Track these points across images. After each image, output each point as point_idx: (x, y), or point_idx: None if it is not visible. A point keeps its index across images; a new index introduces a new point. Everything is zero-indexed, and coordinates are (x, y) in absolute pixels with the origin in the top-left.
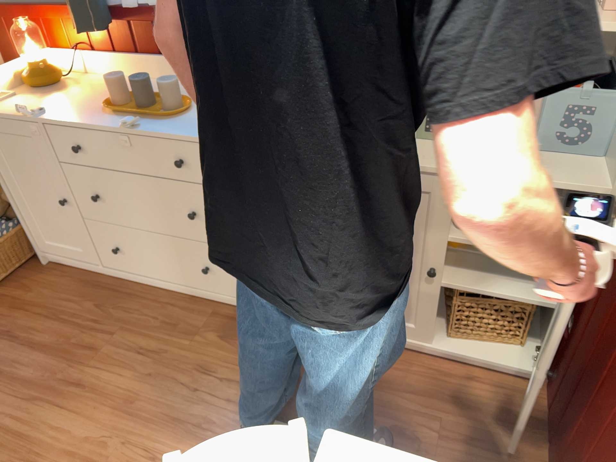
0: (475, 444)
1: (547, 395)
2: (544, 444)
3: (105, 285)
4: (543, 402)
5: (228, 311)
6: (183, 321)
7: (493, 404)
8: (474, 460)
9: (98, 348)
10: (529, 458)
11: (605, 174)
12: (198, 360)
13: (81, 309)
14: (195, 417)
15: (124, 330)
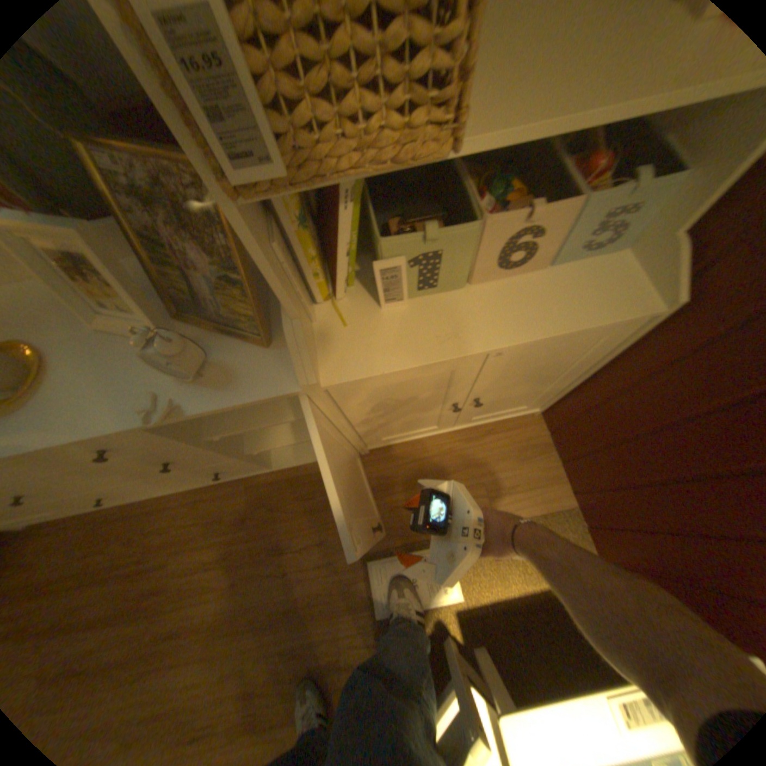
0: (517, 495)
1: (550, 427)
2: (561, 467)
3: (108, 522)
4: (546, 429)
5: (257, 482)
6: (222, 518)
7: (514, 452)
8: (523, 509)
9: (158, 595)
10: (556, 484)
11: (656, 285)
12: (264, 550)
13: (106, 564)
14: (299, 605)
15: (171, 561)
